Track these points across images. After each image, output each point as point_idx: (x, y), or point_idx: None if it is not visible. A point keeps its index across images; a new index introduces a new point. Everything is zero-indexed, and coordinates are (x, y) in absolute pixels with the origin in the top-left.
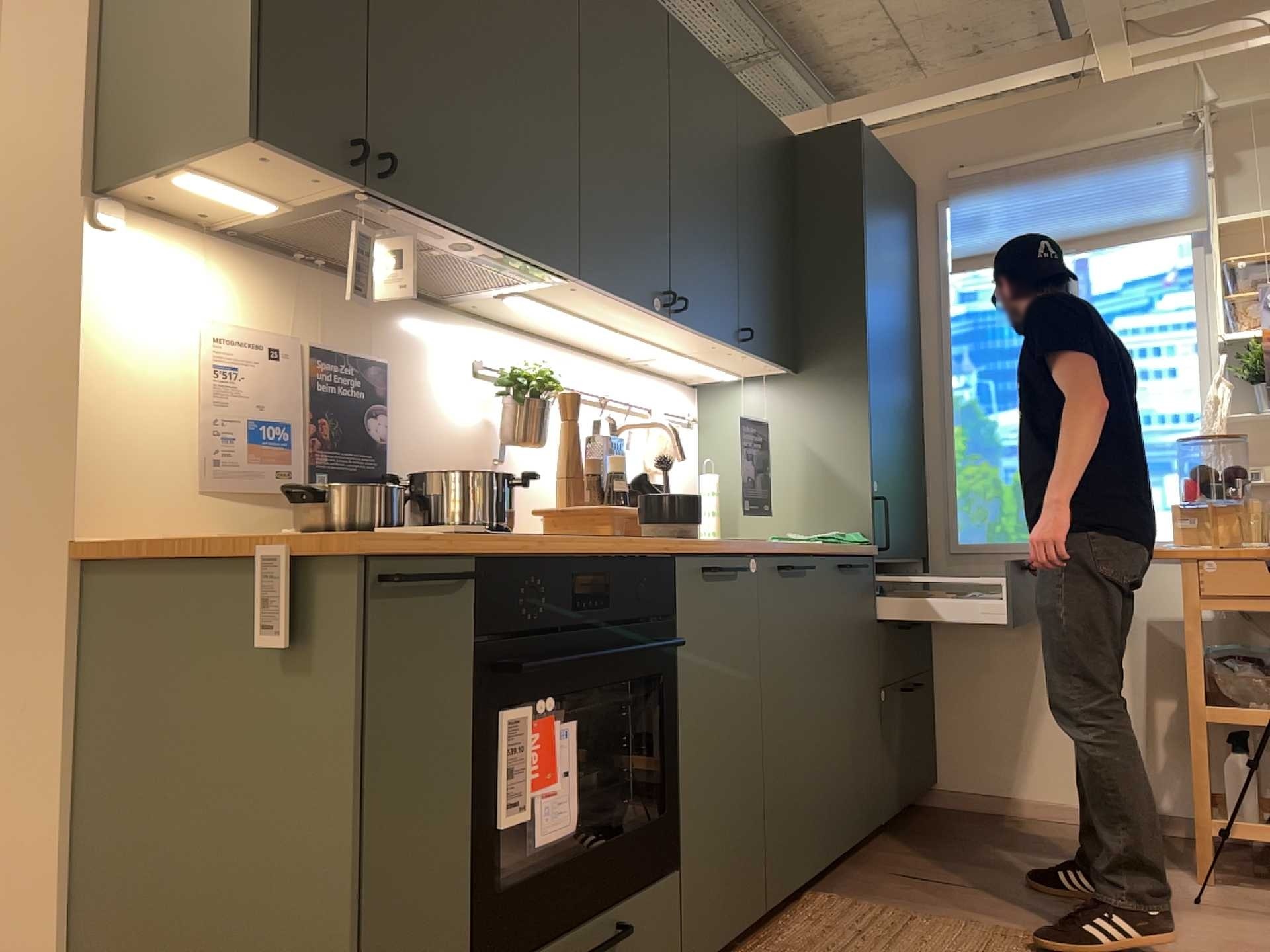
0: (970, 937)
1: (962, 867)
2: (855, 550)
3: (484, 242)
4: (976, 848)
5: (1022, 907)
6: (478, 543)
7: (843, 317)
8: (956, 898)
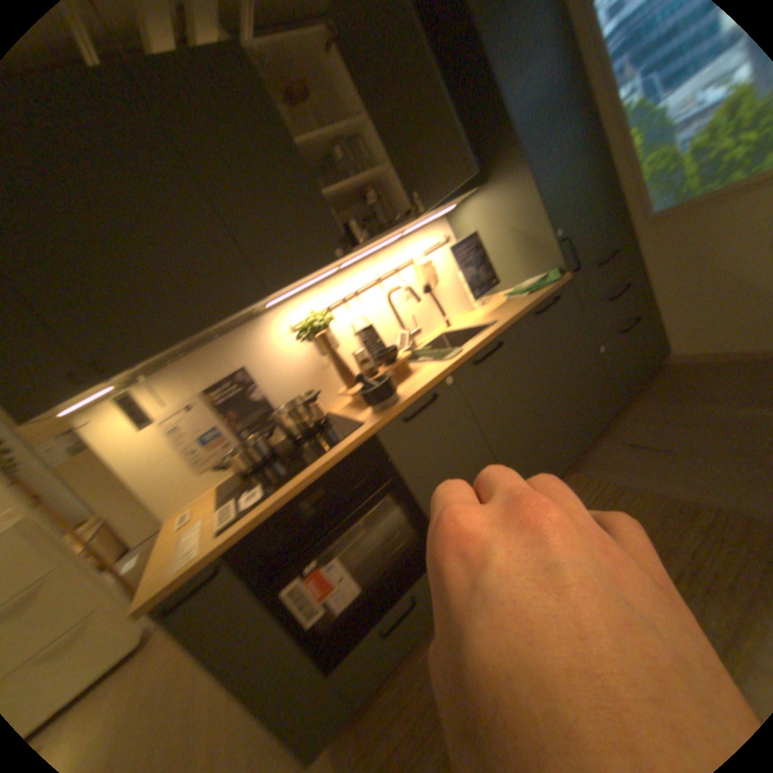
0: (653, 513)
1: (672, 430)
2: (548, 290)
3: (196, 333)
4: (688, 406)
5: (704, 472)
6: (214, 553)
7: (496, 127)
8: (658, 466)
